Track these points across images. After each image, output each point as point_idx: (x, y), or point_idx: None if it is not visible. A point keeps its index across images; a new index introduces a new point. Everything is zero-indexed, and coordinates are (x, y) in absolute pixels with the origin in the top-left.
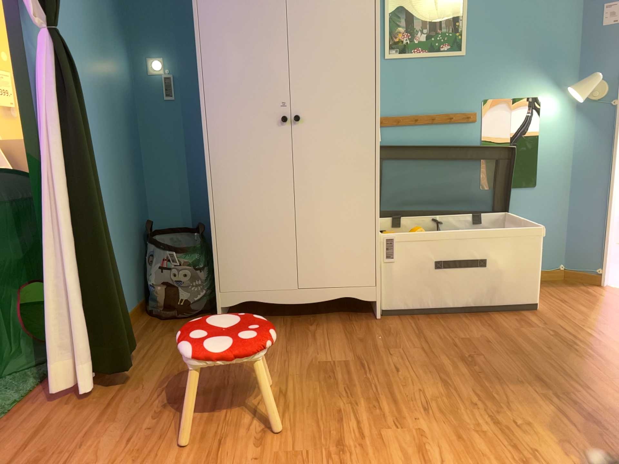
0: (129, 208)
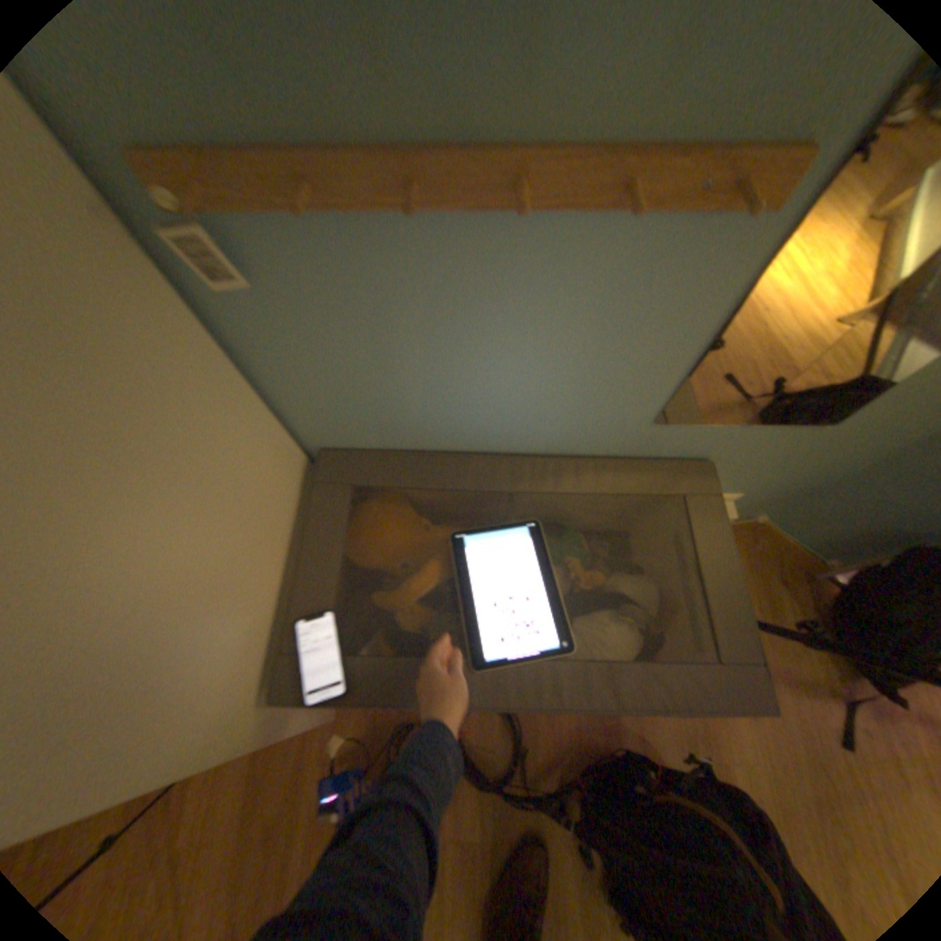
0: None
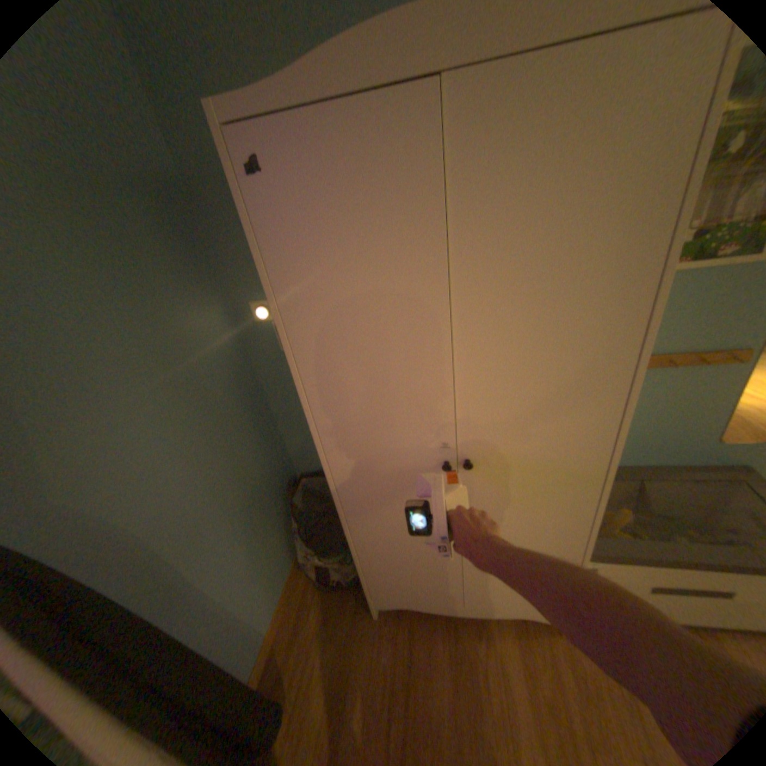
0: (261, 495)
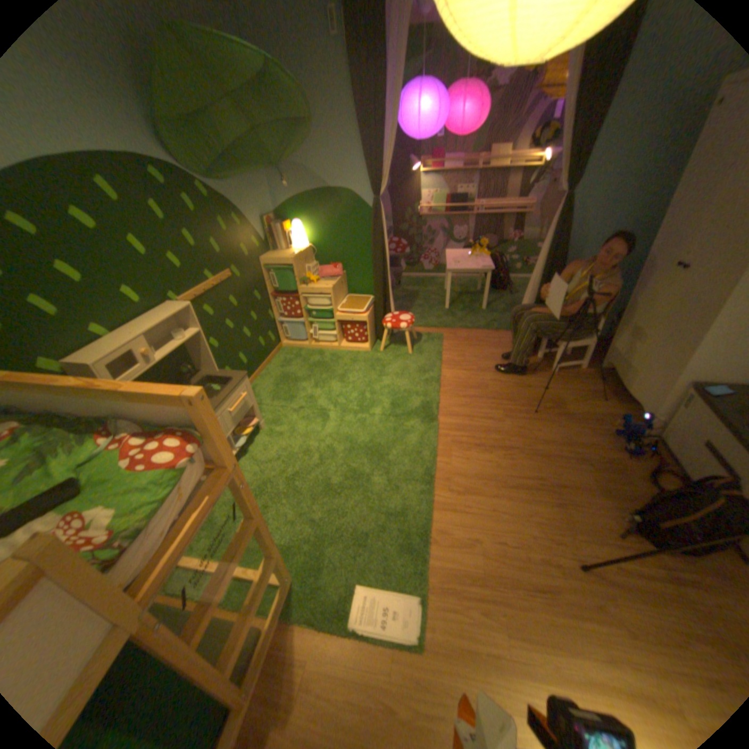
0: (632, 284)
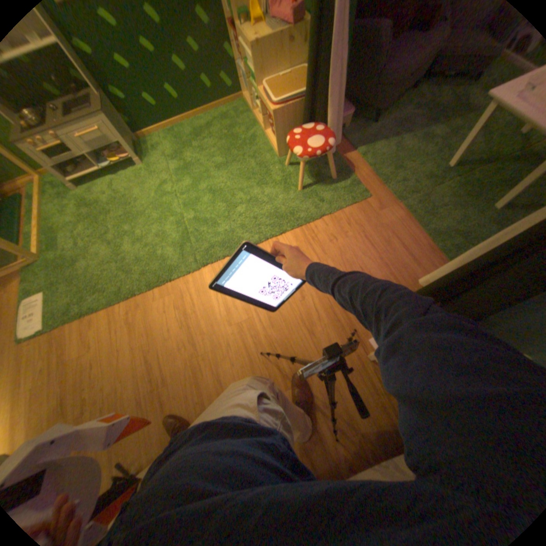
0: None
